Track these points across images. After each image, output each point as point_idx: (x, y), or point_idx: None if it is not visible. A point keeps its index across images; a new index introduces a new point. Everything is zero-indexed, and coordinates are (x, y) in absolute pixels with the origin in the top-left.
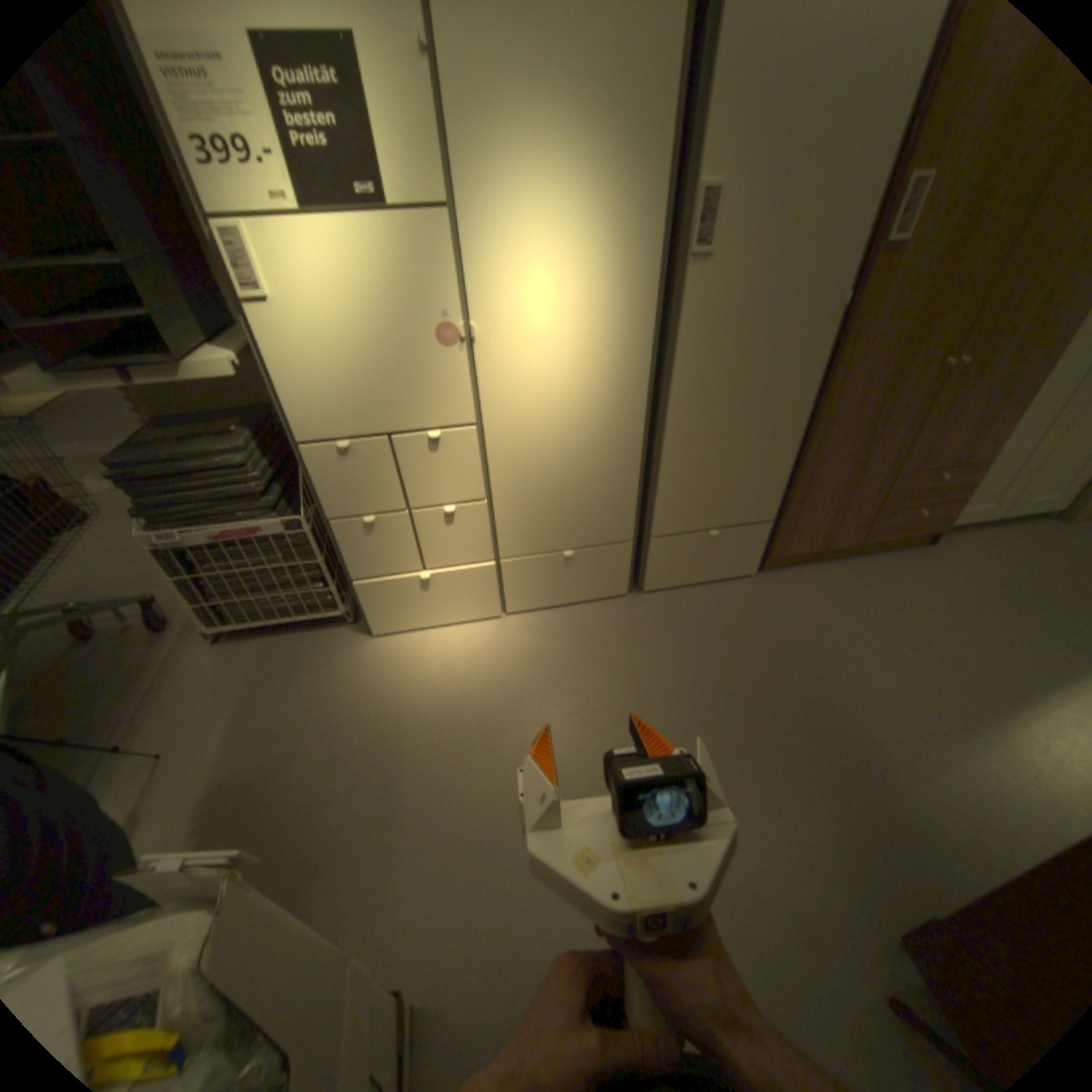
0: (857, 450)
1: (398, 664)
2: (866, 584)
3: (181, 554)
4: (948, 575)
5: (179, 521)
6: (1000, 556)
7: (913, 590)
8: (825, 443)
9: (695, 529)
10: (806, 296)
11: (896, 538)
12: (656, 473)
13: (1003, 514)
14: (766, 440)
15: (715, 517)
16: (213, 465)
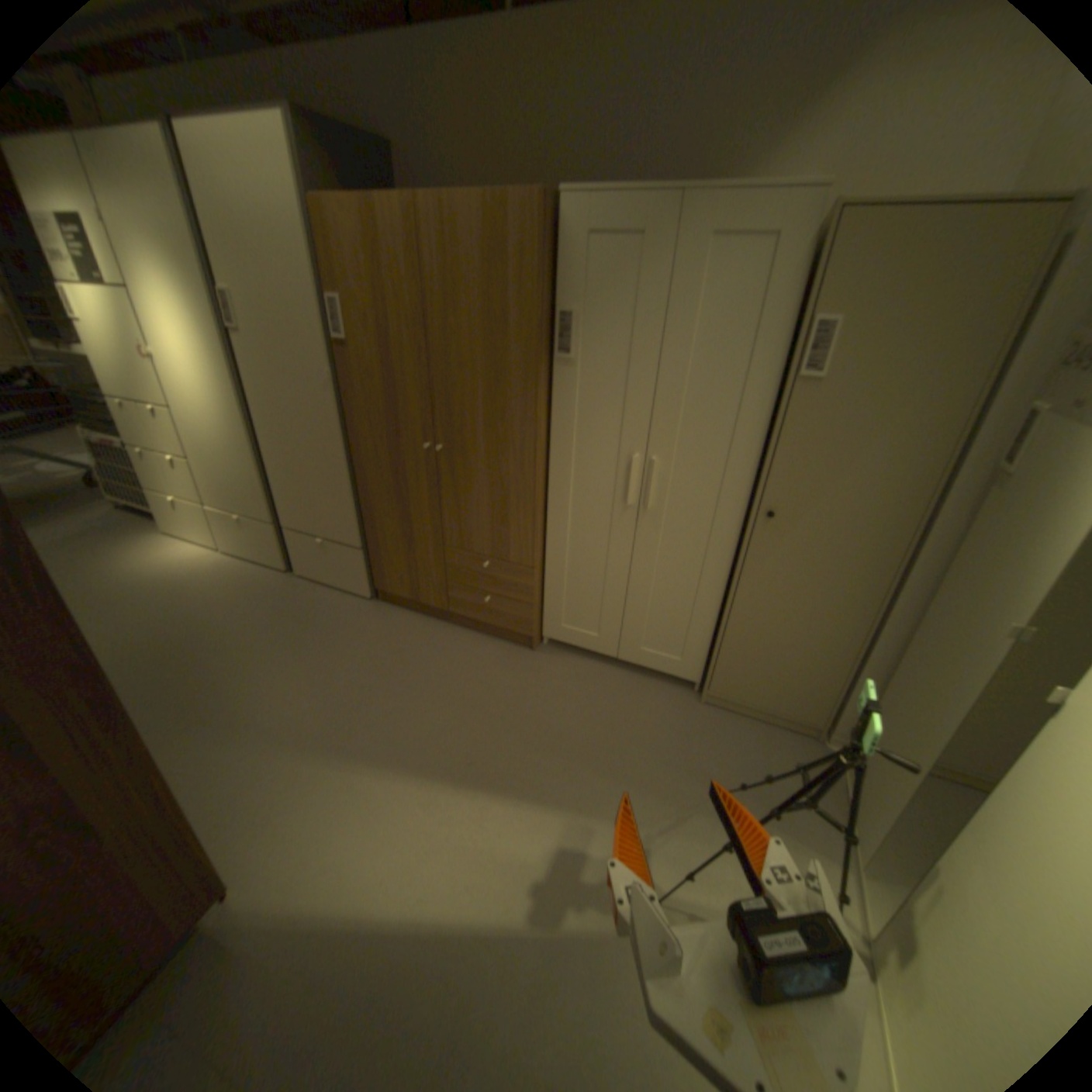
0: (395, 507)
1: (147, 551)
2: (424, 642)
3: (99, 450)
4: (495, 670)
5: (92, 430)
6: (569, 684)
7: (446, 663)
8: (367, 492)
9: (307, 533)
10: (301, 370)
11: (478, 618)
12: (270, 477)
13: (613, 651)
14: (323, 473)
15: (316, 528)
16: (97, 404)
